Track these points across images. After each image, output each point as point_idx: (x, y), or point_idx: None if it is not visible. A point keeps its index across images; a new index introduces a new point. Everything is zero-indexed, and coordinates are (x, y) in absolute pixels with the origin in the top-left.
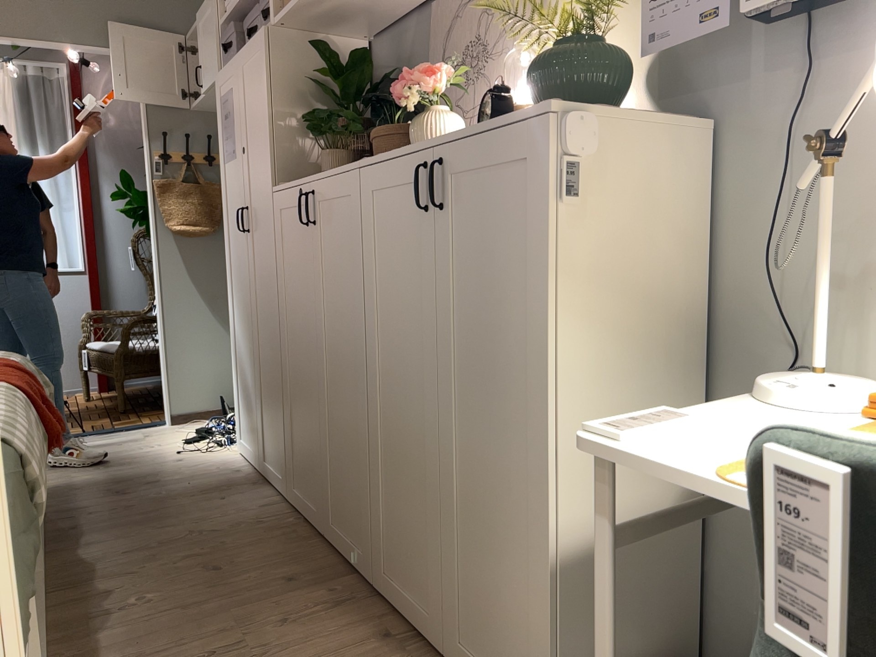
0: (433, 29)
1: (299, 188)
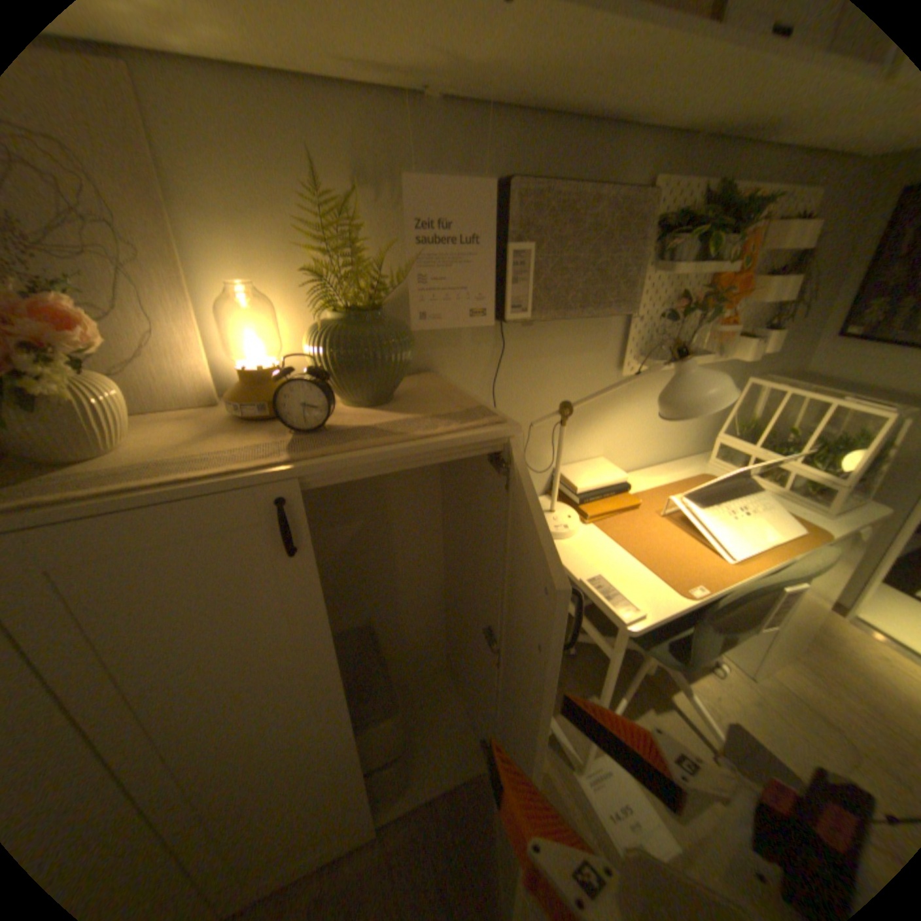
0: None
1: None
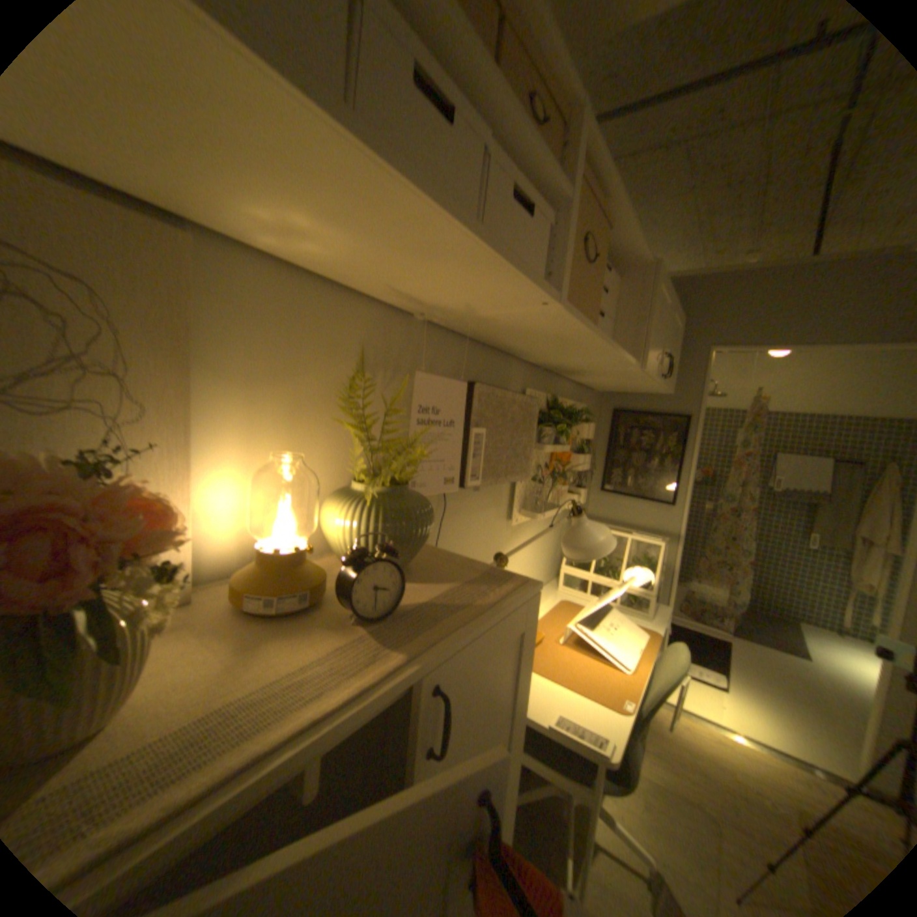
0: None
1: None
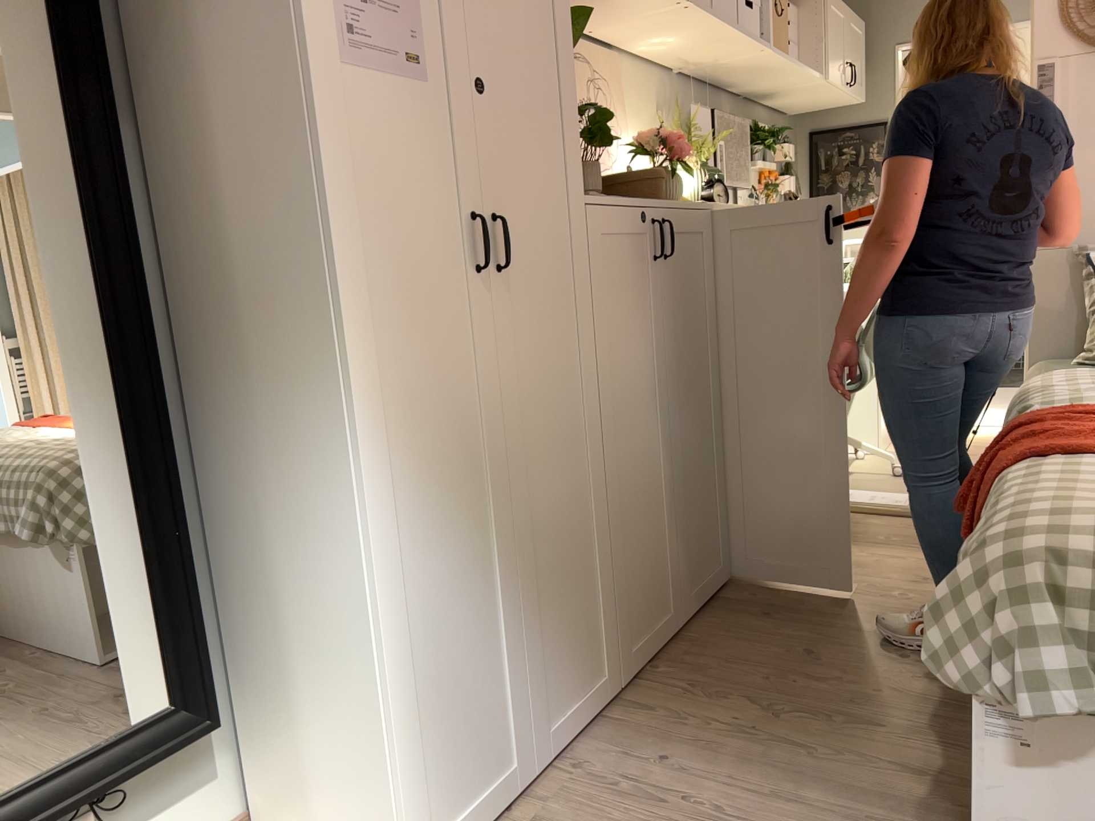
0: None
1: (642, 208)
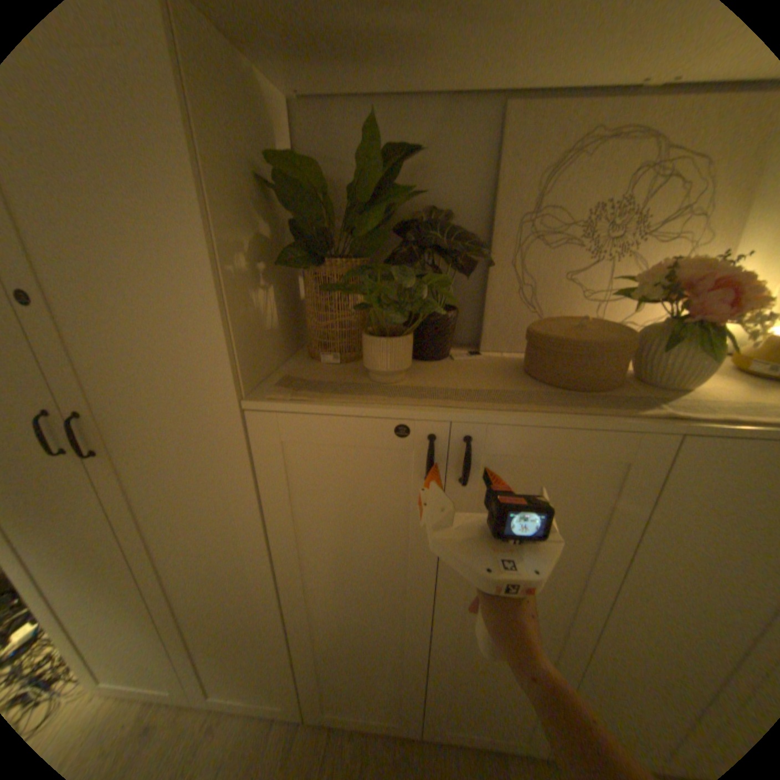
0: (510, 148)
1: (399, 421)
